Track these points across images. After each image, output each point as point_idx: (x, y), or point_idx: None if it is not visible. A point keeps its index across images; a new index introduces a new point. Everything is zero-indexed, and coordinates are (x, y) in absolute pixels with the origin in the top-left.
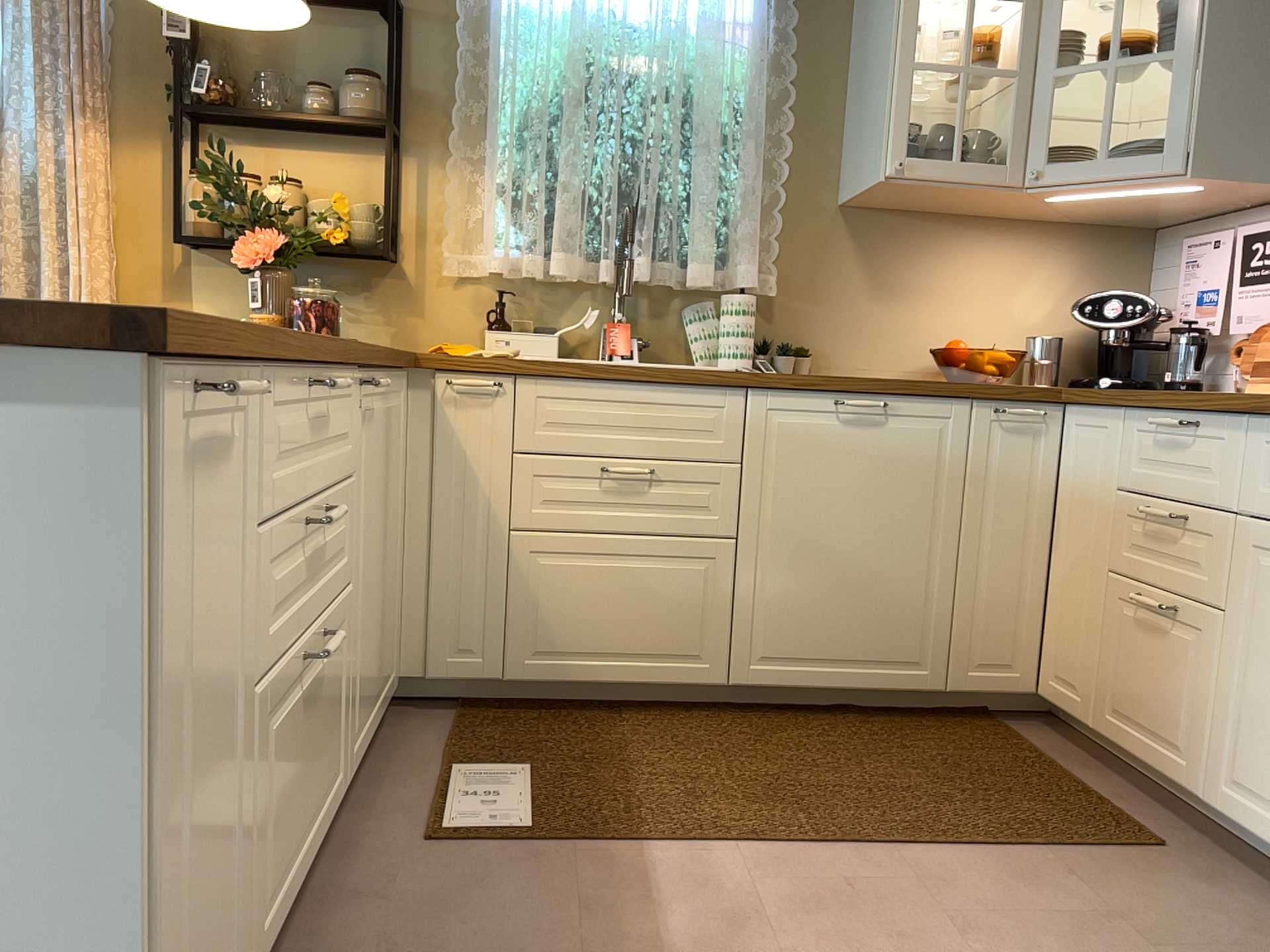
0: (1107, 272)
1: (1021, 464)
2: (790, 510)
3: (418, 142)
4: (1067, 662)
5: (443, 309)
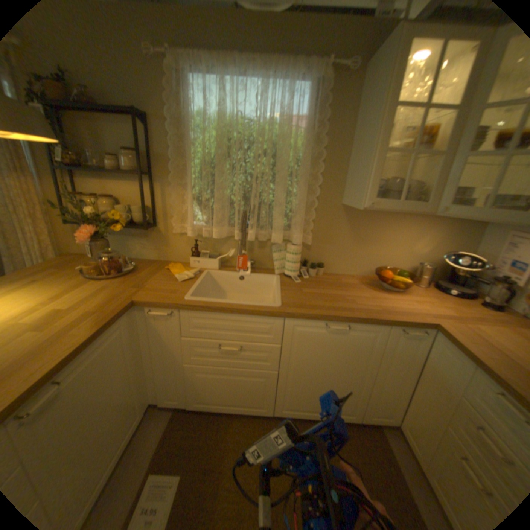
0: (463, 234)
1: (412, 352)
2: (302, 364)
3: (159, 176)
4: (418, 435)
5: (176, 245)
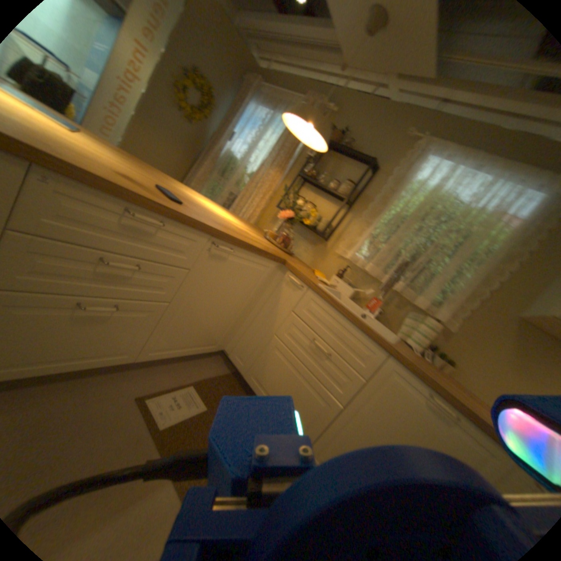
0: None
1: None
2: (374, 420)
3: (355, 210)
4: None
5: (328, 263)
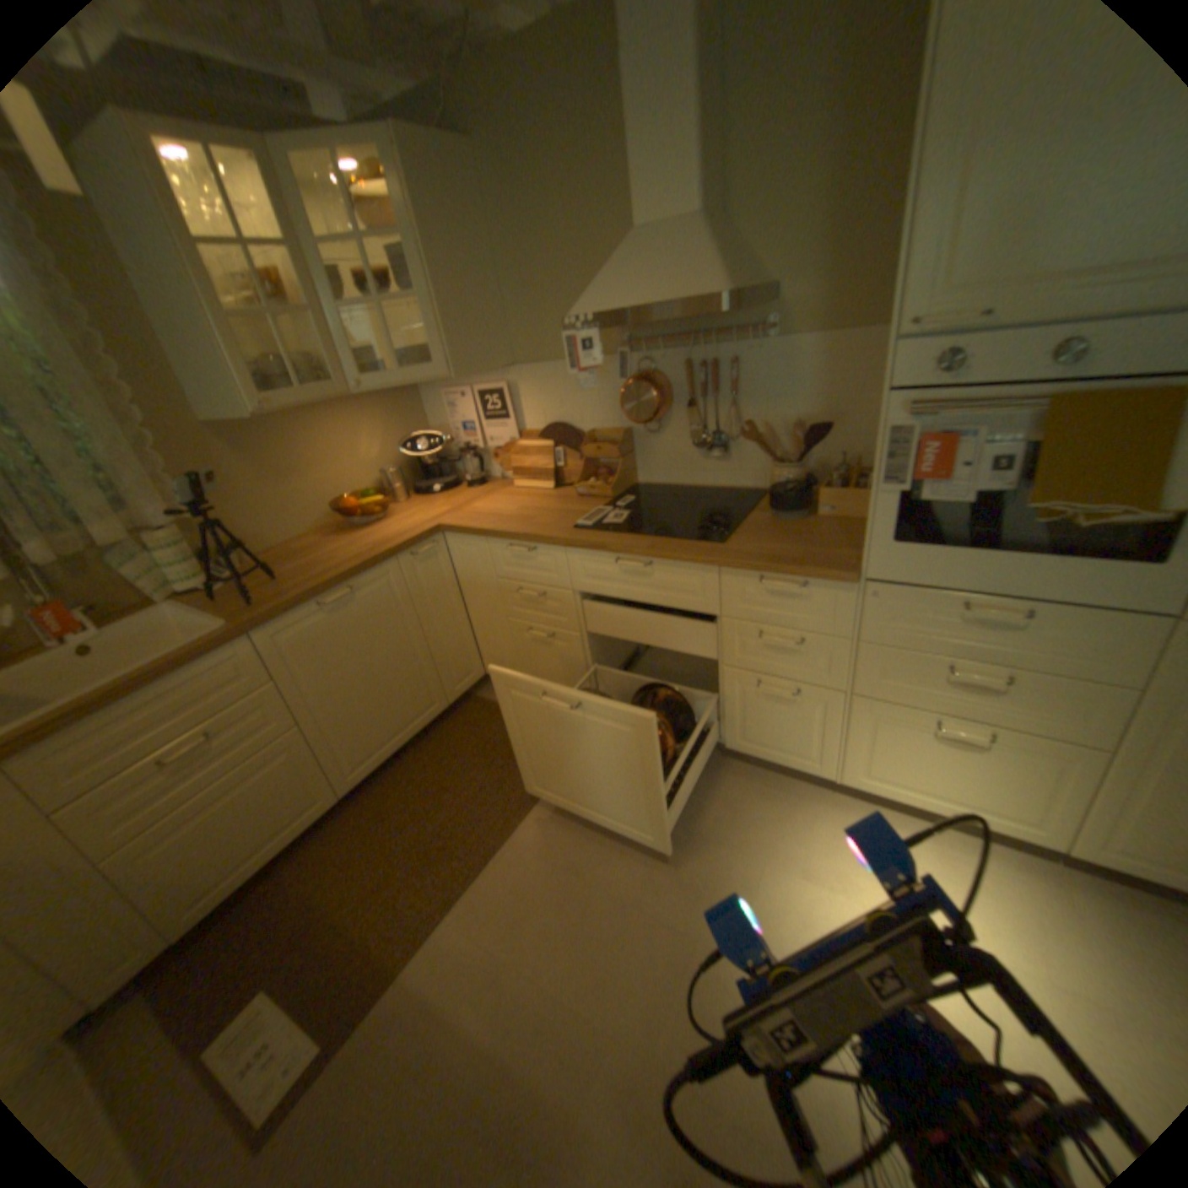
0: (398, 414)
1: (434, 577)
2: (322, 687)
3: None
4: (497, 660)
5: None
